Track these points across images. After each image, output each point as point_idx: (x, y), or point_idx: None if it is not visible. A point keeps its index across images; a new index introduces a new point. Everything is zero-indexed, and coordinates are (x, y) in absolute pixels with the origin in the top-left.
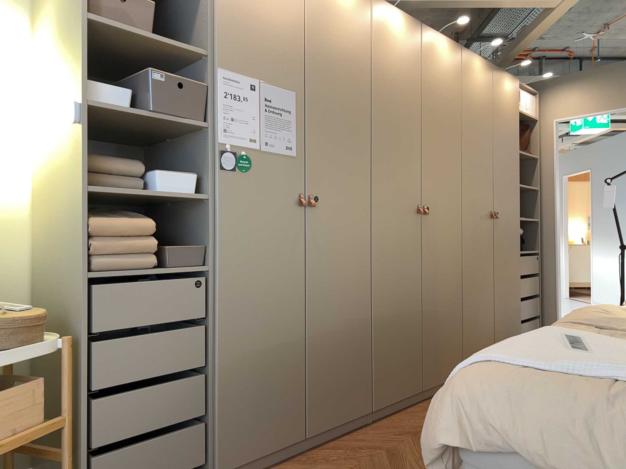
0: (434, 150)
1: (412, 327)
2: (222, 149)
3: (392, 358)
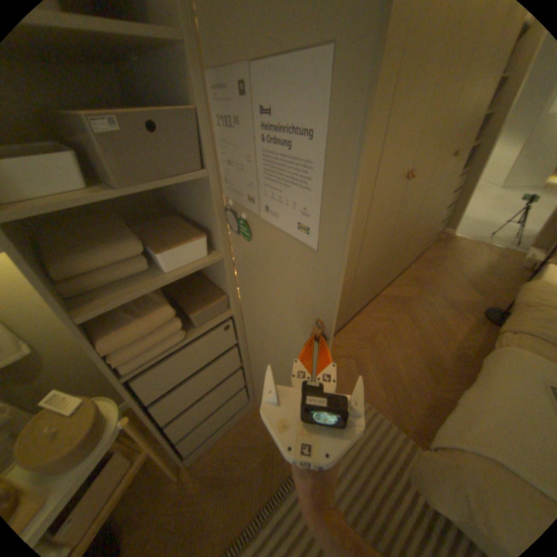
0: (435, 107)
1: (376, 267)
2: (230, 203)
3: (360, 291)
